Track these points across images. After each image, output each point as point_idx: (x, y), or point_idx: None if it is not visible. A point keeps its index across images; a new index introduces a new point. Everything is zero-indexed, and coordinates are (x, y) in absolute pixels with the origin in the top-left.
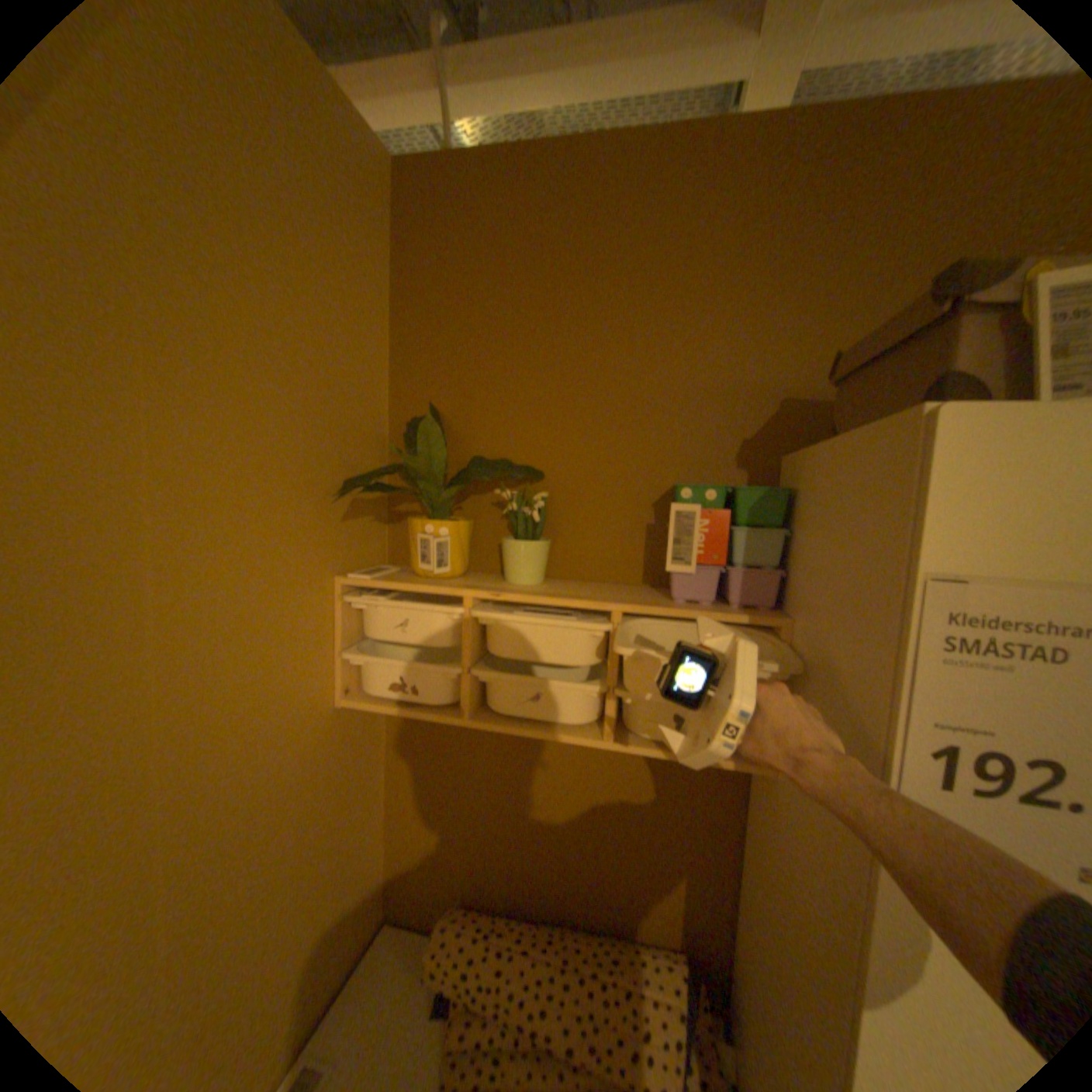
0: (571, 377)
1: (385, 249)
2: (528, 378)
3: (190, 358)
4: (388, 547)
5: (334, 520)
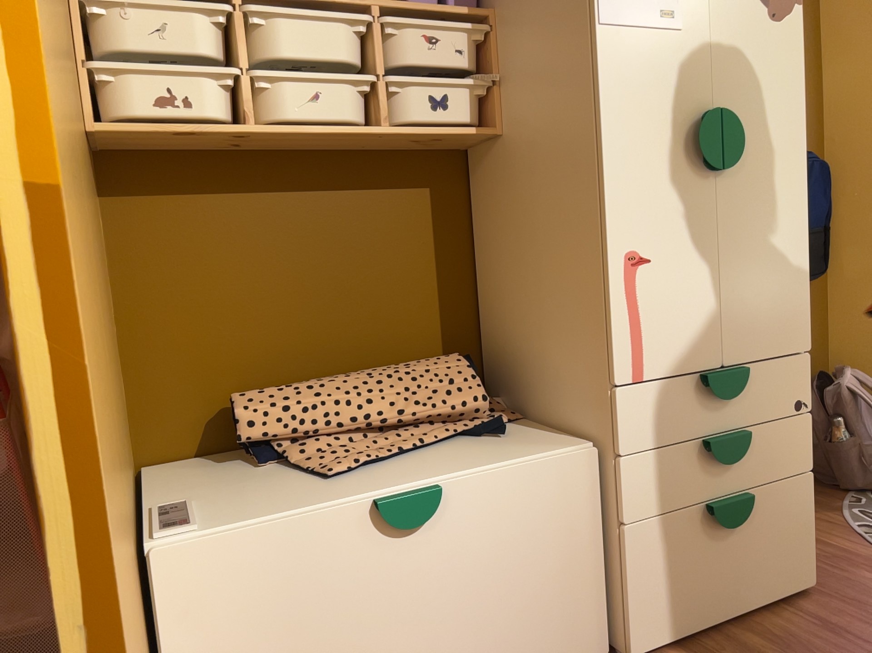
0: None
1: None
2: None
3: None
4: None
5: None
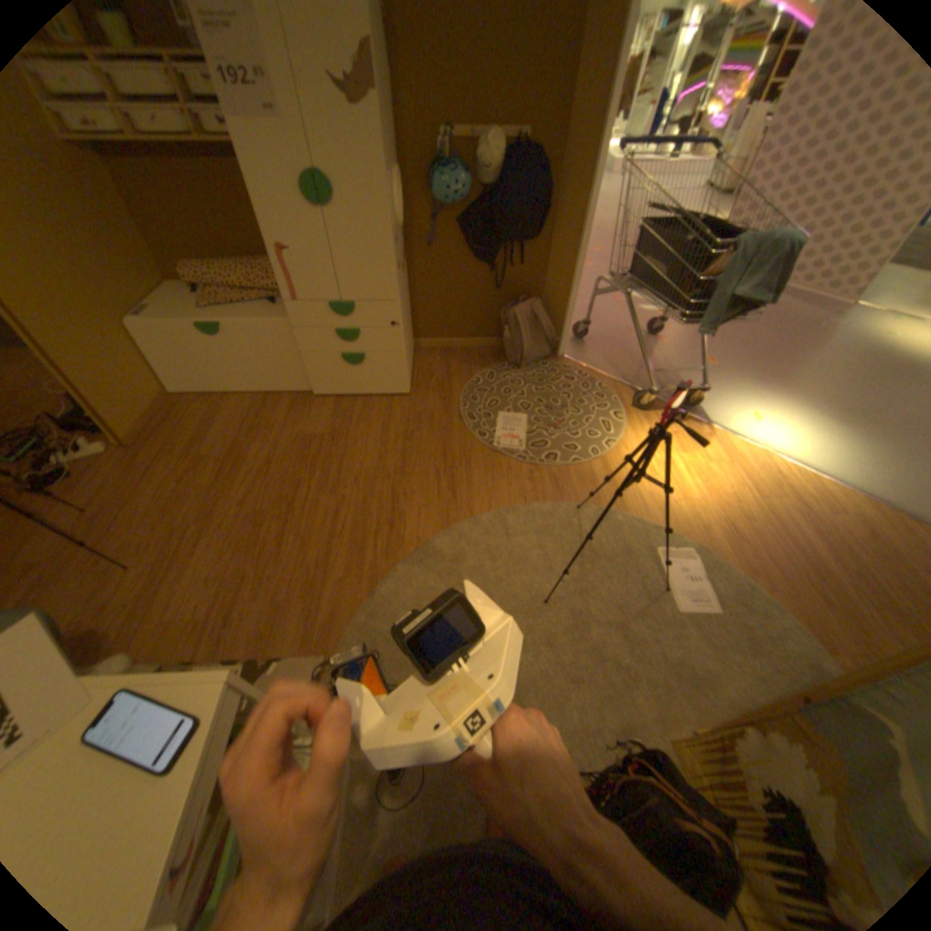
0: None
1: None
2: None
3: None
4: None
5: None
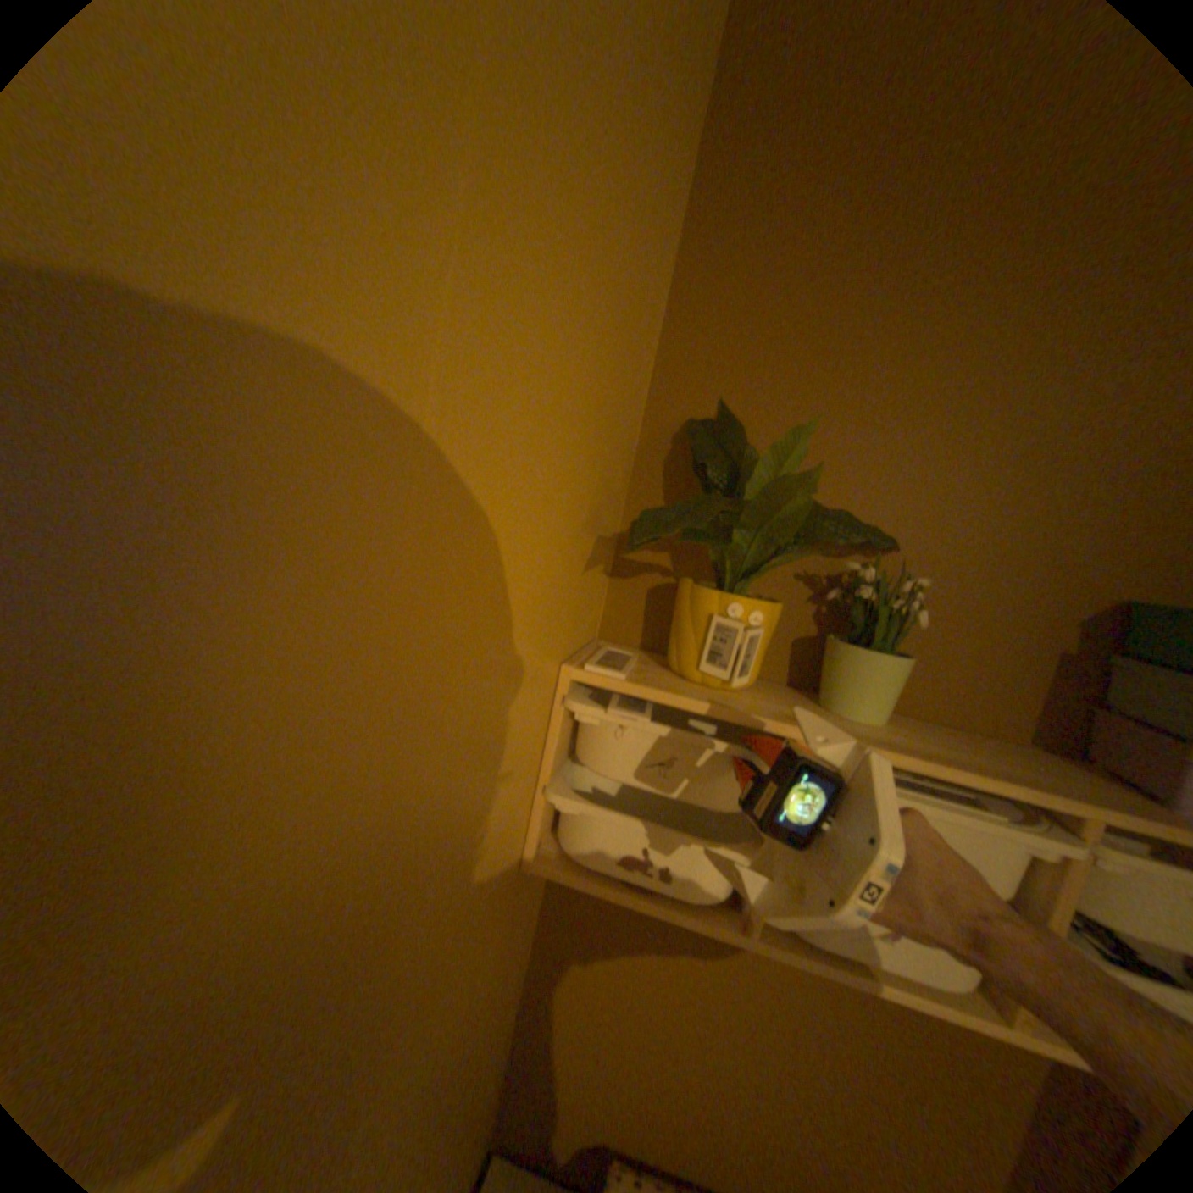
0: (981, 394)
1: (700, 132)
2: (902, 383)
3: (532, 188)
4: (603, 611)
5: (580, 570)
